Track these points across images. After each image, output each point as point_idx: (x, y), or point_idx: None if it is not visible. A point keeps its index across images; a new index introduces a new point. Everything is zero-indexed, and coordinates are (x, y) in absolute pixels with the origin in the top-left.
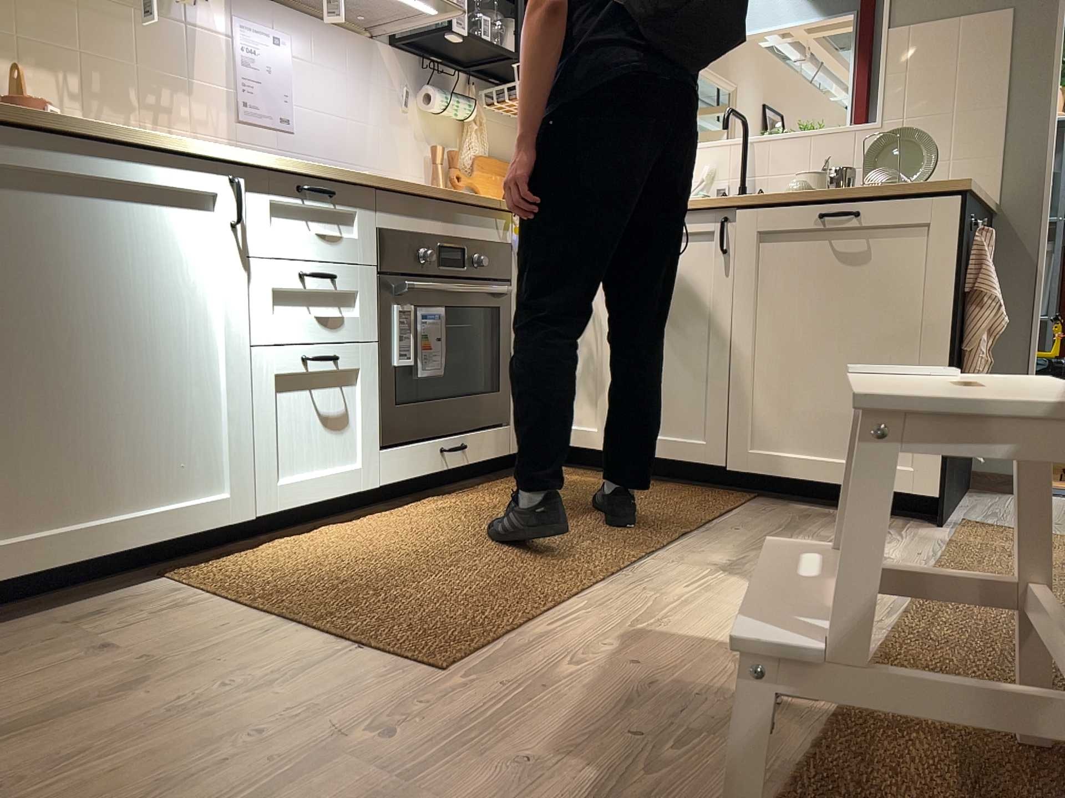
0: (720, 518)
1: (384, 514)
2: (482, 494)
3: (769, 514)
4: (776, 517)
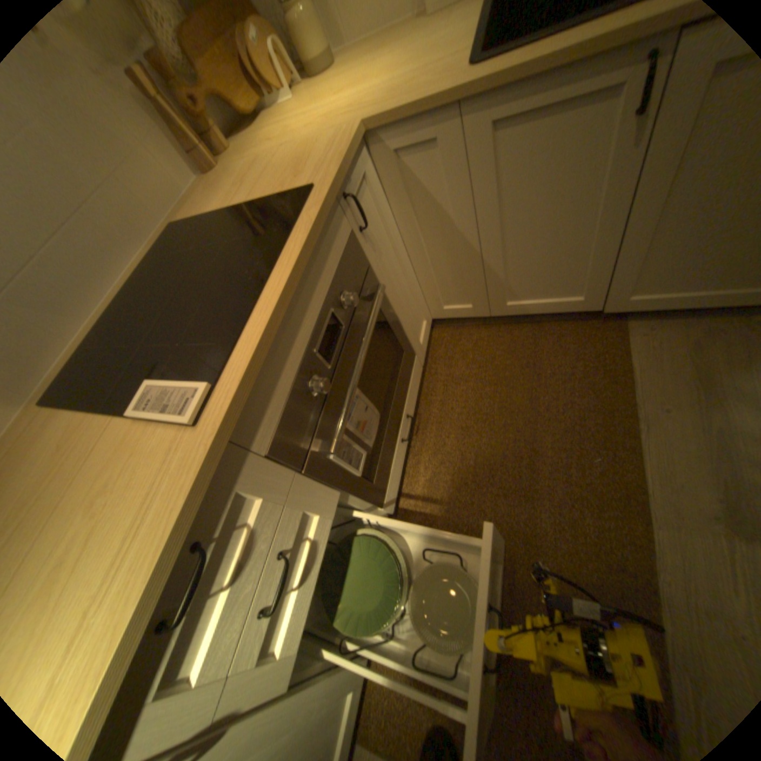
0: (641, 403)
1: (394, 511)
2: (429, 428)
3: (673, 373)
4: (681, 376)
